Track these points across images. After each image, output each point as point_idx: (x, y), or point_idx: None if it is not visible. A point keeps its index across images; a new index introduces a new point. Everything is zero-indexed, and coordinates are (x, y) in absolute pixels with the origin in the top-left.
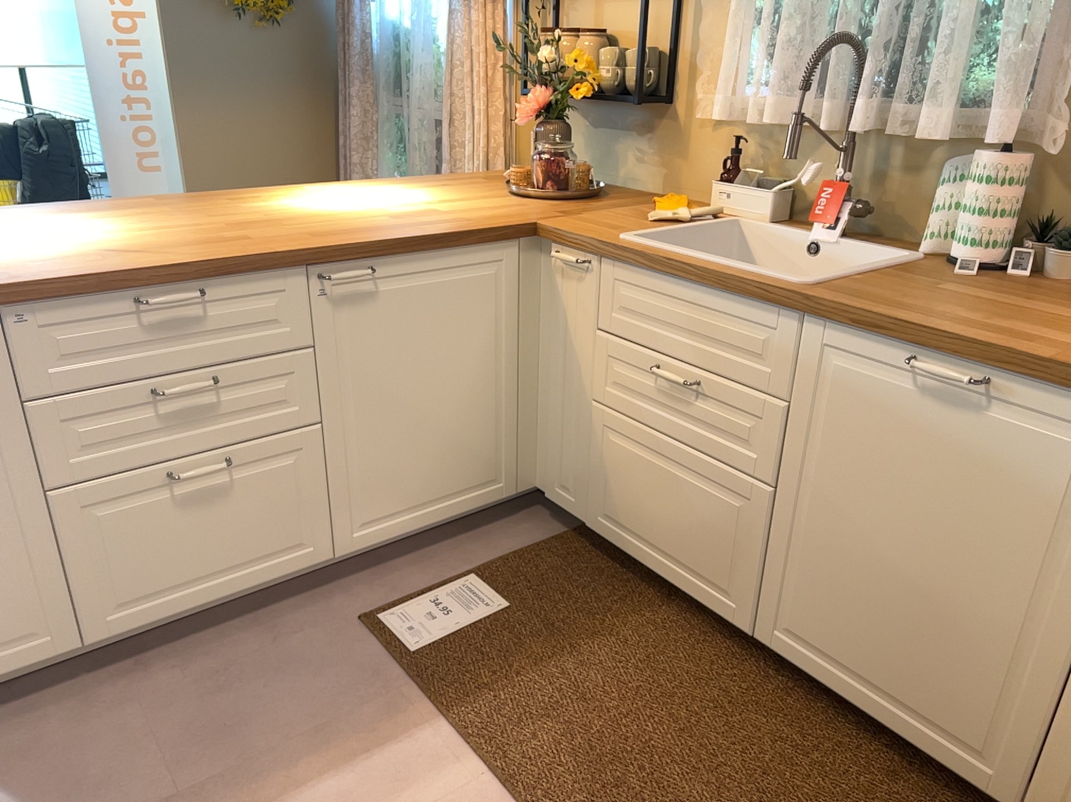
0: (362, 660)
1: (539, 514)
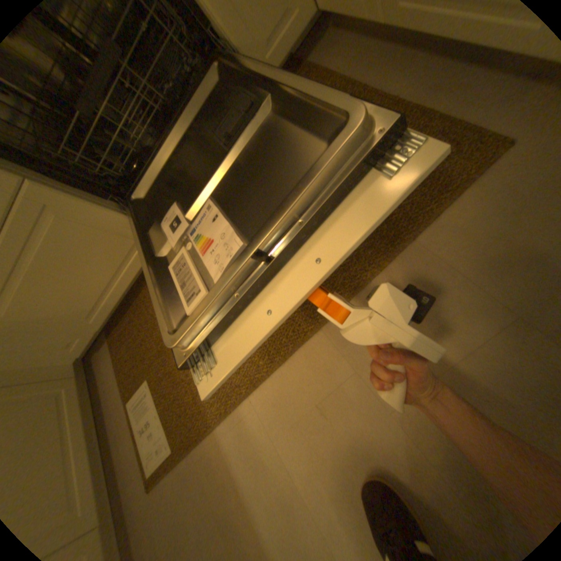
0: (172, 492)
1: (93, 359)
